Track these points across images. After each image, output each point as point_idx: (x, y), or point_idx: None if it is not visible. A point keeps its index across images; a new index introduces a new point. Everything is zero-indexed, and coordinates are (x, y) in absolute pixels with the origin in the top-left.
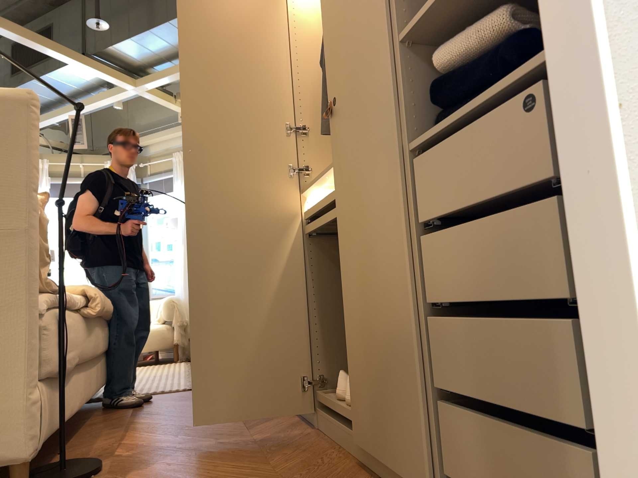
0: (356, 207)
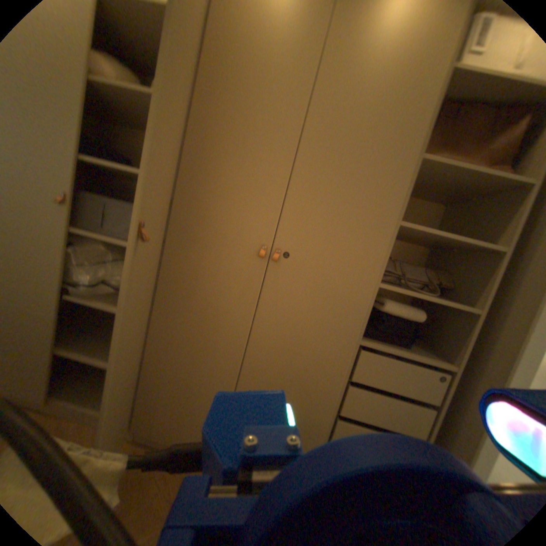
0: (275, 336)
